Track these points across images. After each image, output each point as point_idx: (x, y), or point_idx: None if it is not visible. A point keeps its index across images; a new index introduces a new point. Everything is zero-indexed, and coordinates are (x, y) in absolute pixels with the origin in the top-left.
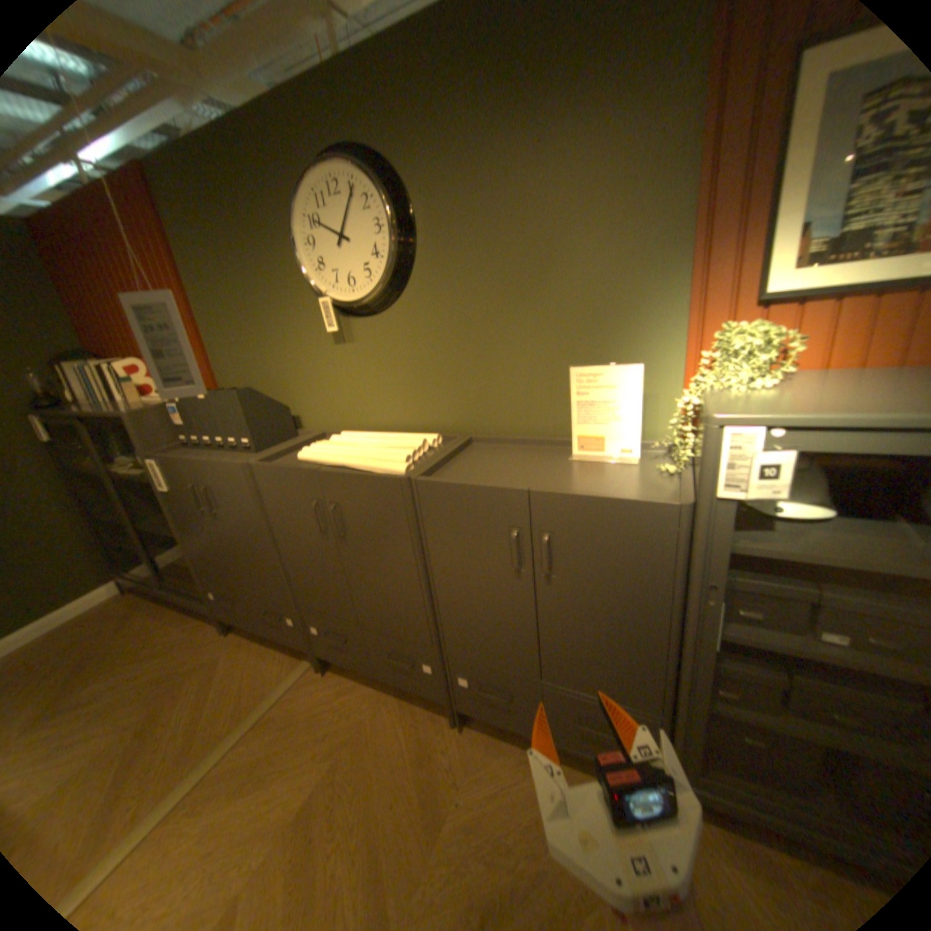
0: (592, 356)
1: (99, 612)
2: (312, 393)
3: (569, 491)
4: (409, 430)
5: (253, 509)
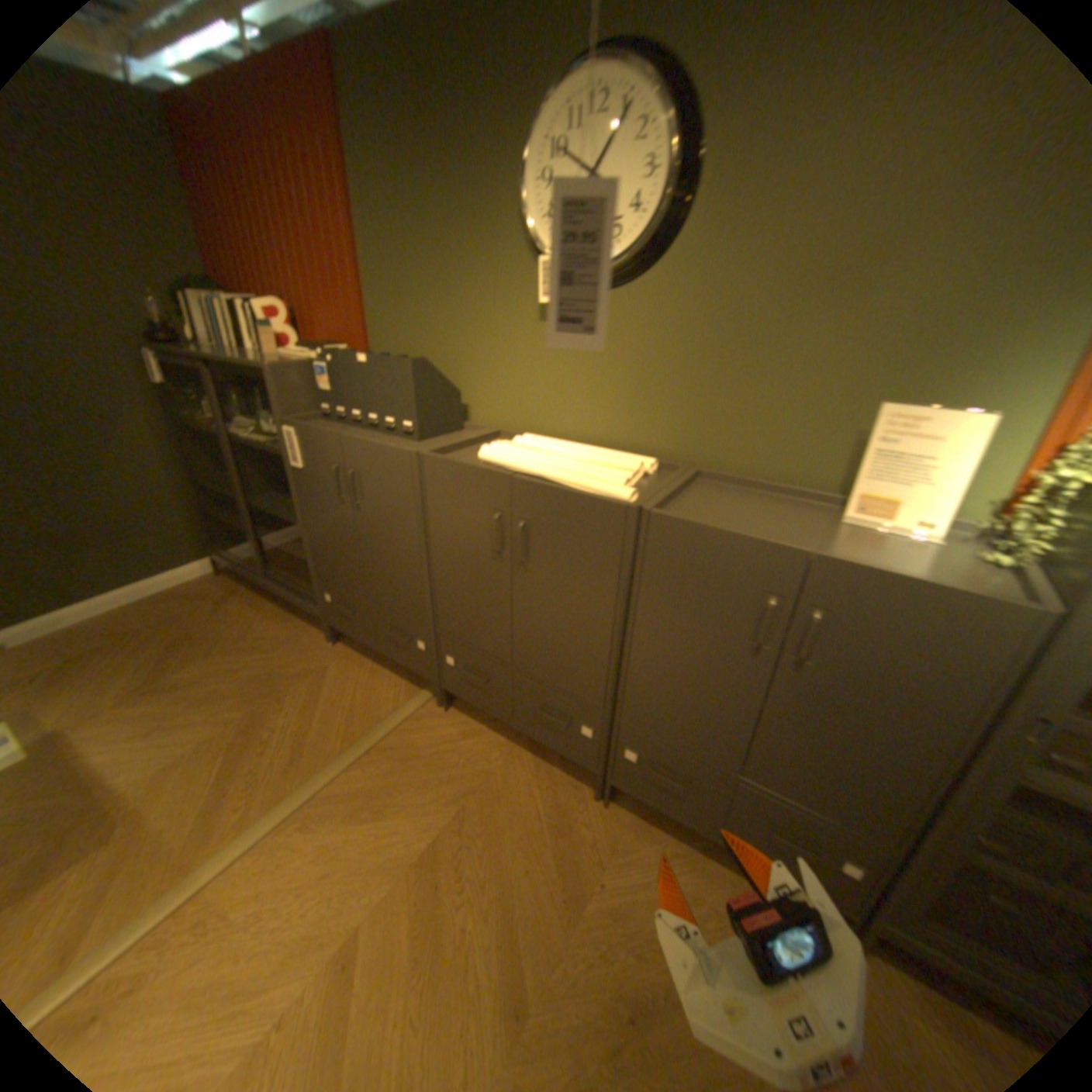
0: (909, 392)
1: (194, 589)
2: (494, 379)
3: (872, 563)
4: (613, 447)
5: (411, 508)
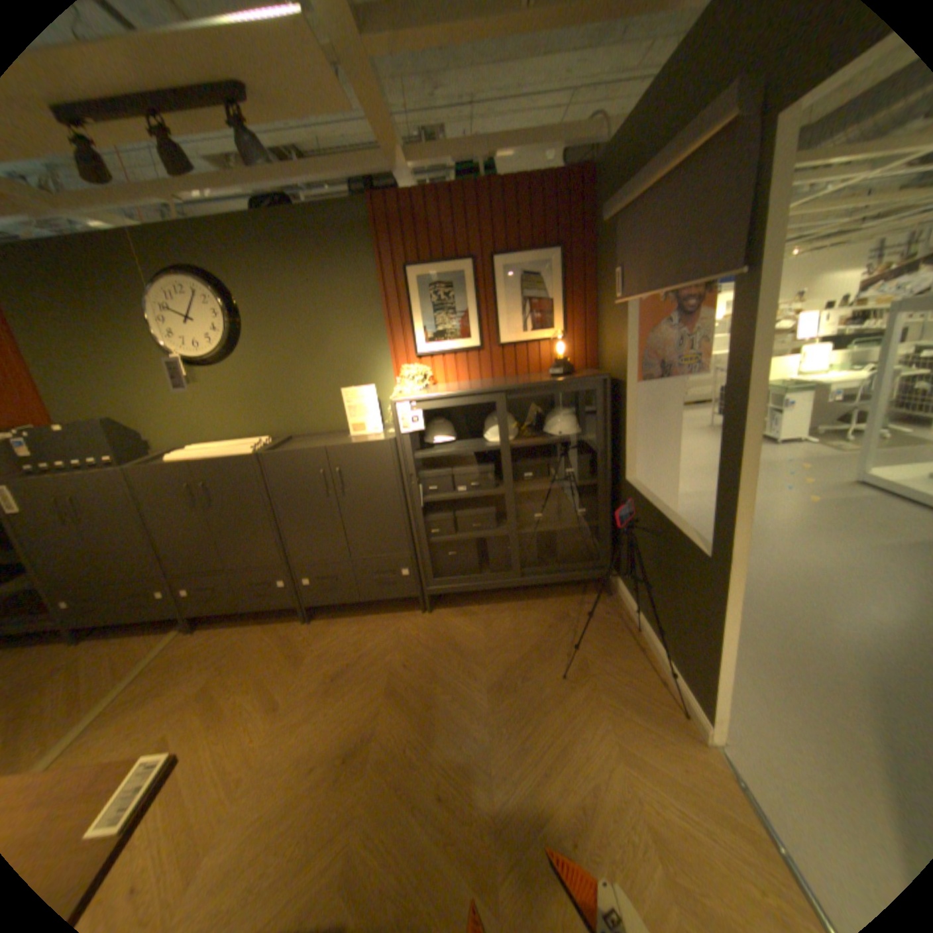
0: (353, 384)
1: None
2: (161, 422)
3: (345, 444)
4: (246, 439)
5: (125, 505)
